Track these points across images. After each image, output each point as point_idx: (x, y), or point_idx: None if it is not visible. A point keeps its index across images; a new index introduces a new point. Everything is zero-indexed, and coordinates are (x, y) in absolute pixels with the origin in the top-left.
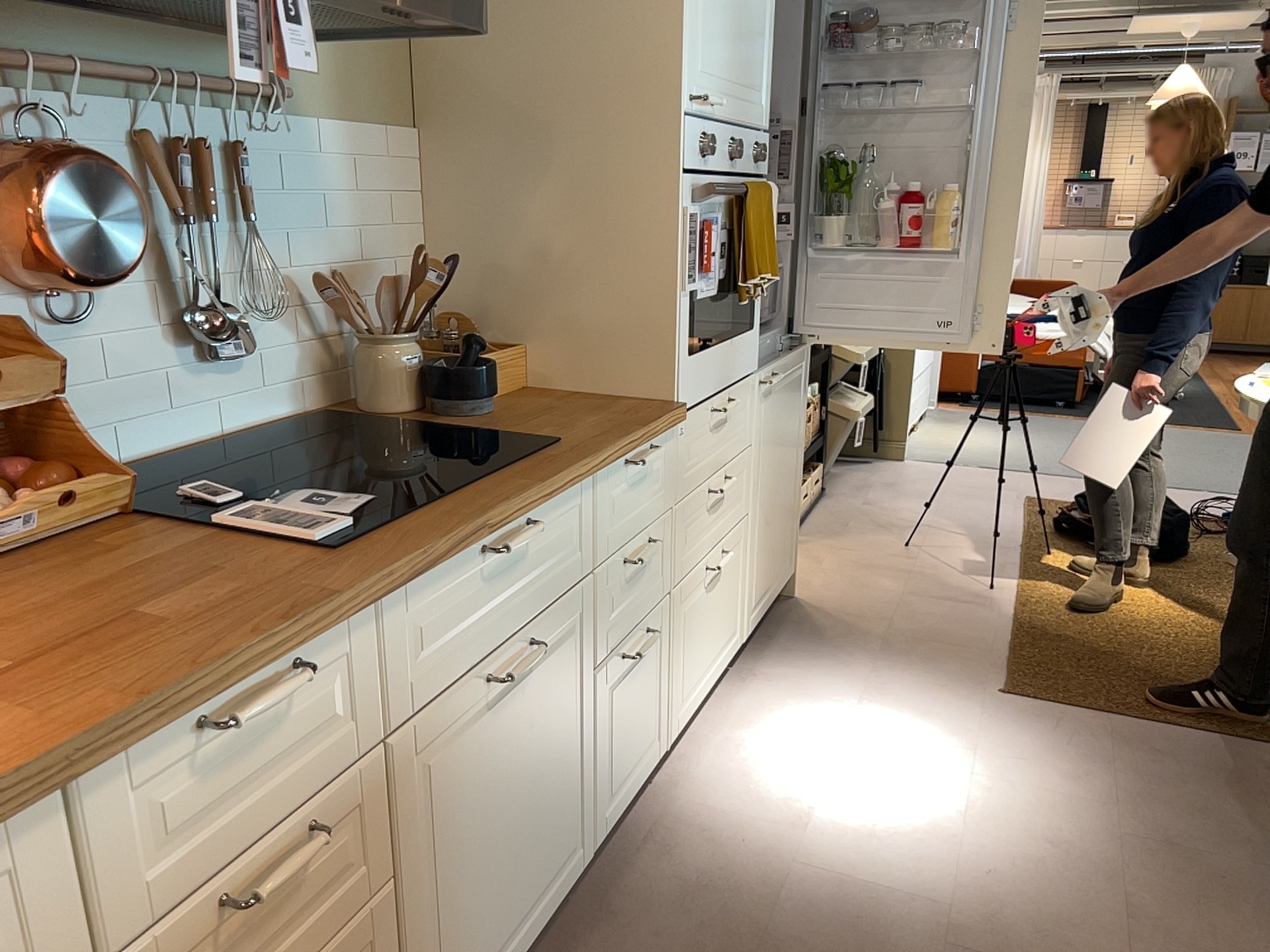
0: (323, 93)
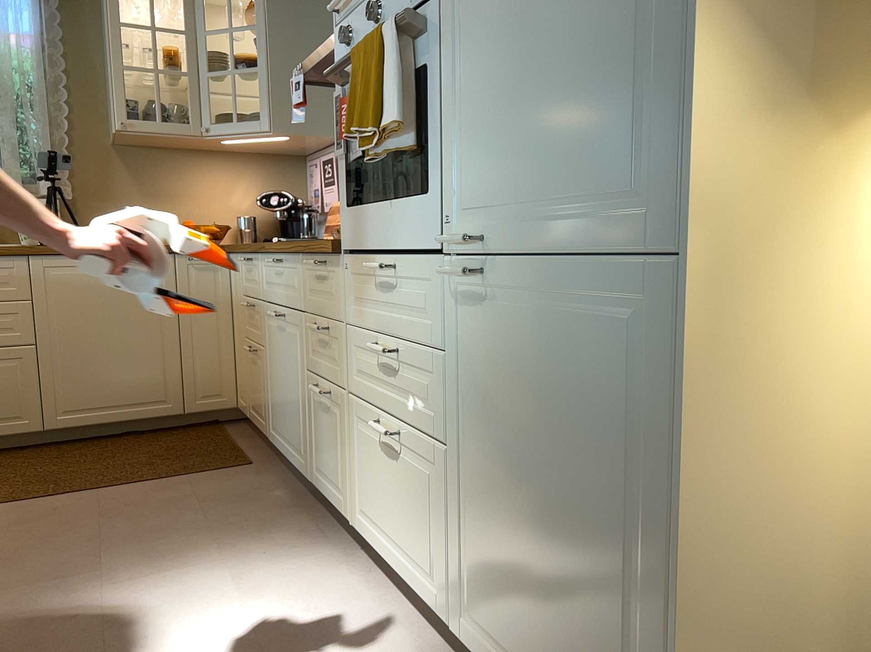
0: None
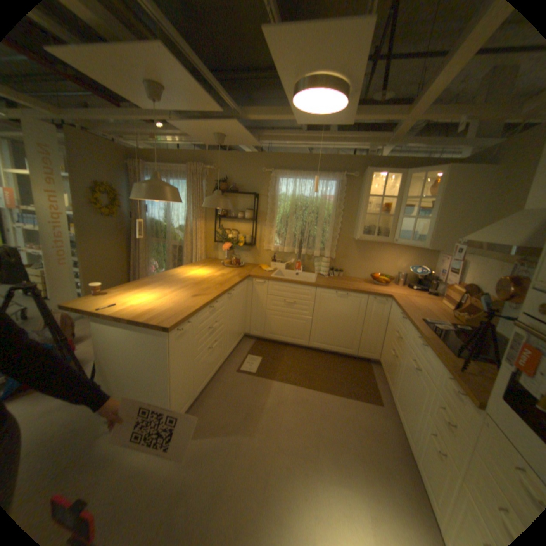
0: None
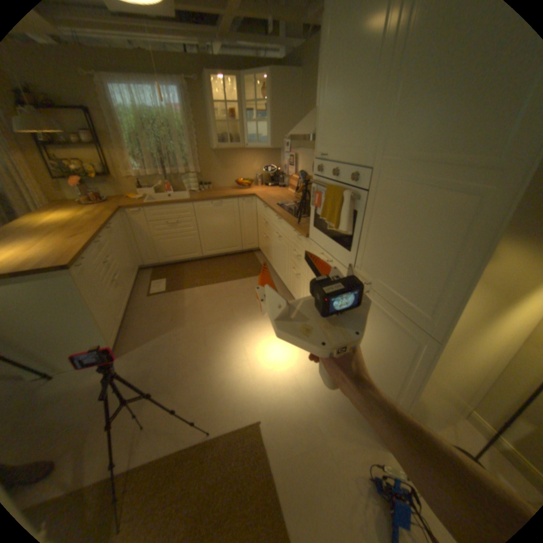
0: None
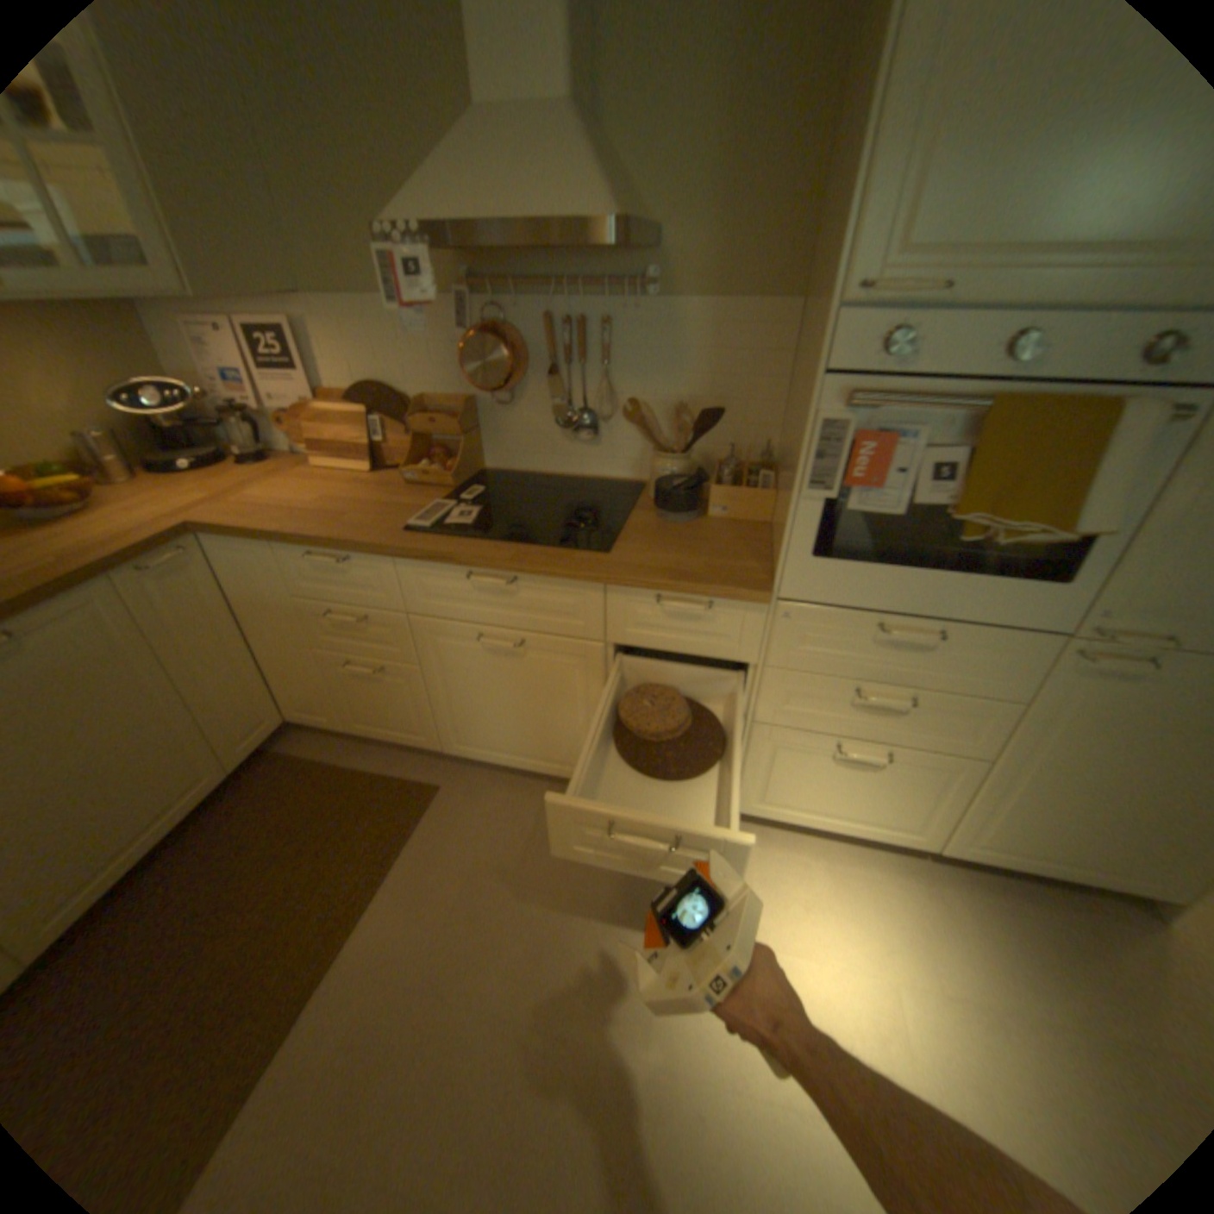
0: (699, 275)
